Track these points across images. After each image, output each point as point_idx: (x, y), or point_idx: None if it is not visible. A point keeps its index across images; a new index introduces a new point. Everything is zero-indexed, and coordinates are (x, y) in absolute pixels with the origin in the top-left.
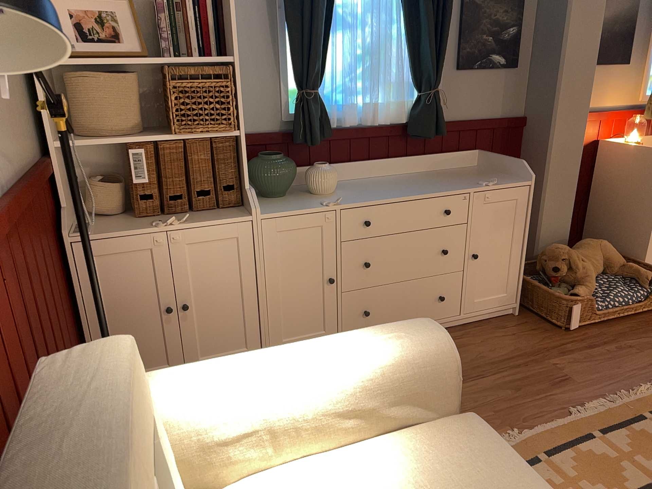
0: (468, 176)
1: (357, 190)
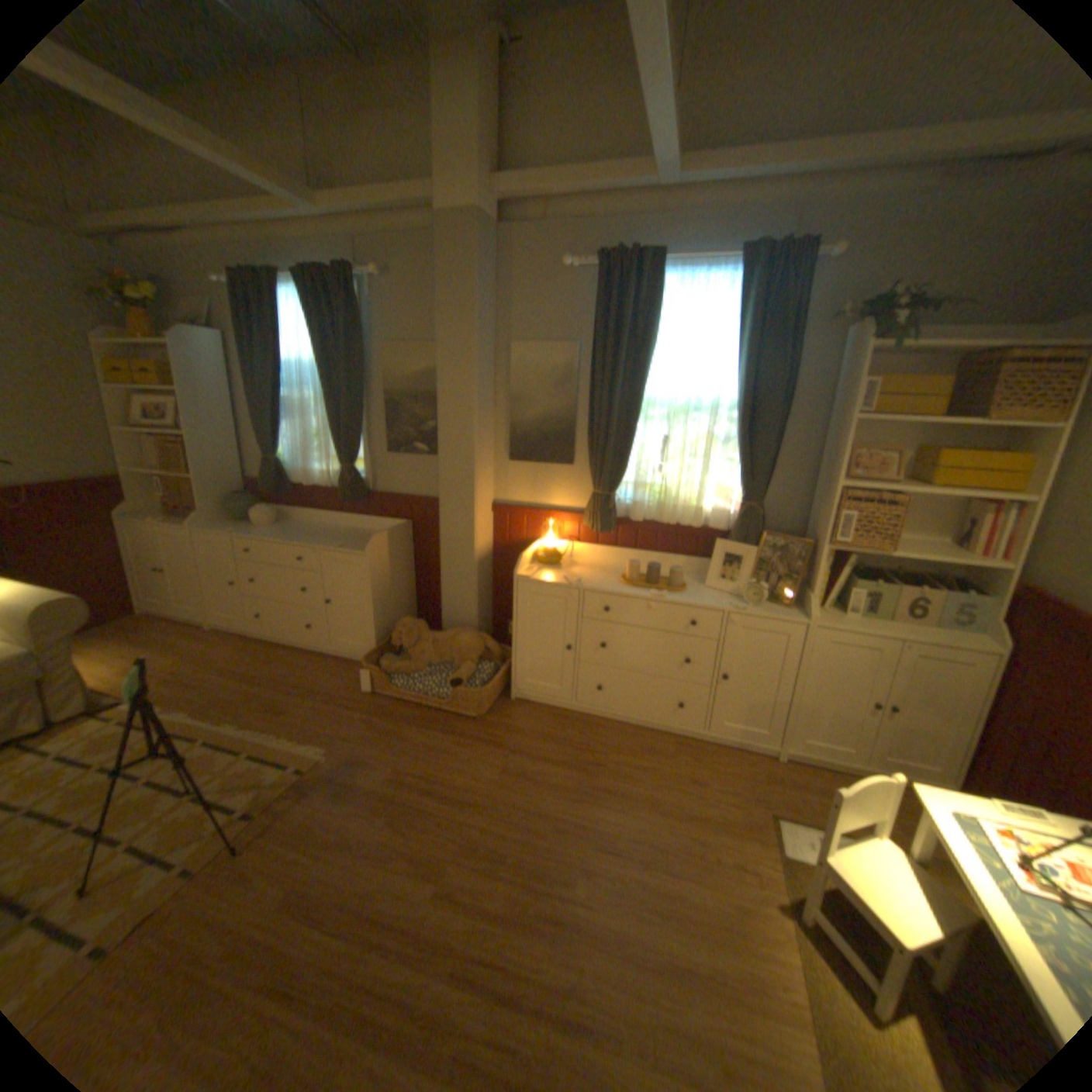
0: (364, 540)
1: (278, 530)
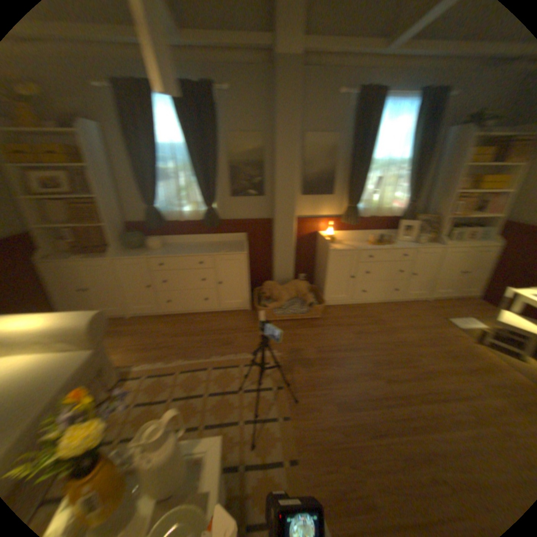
0: (230, 246)
1: (172, 249)
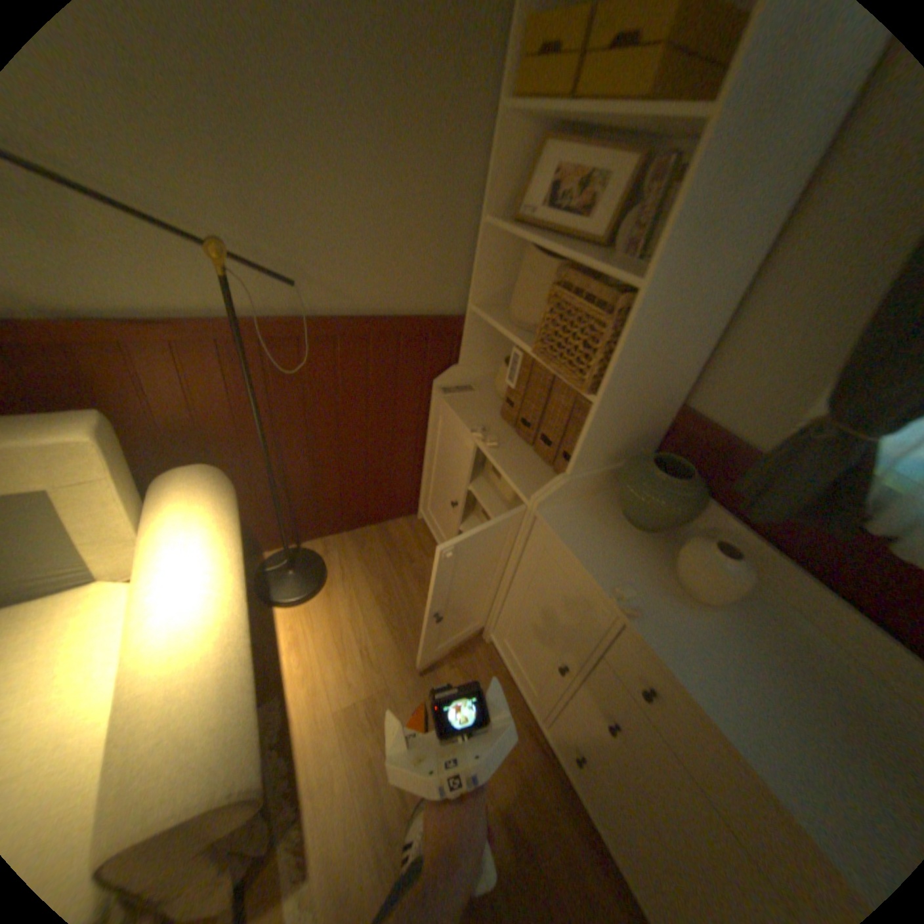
0: None
1: (760, 655)
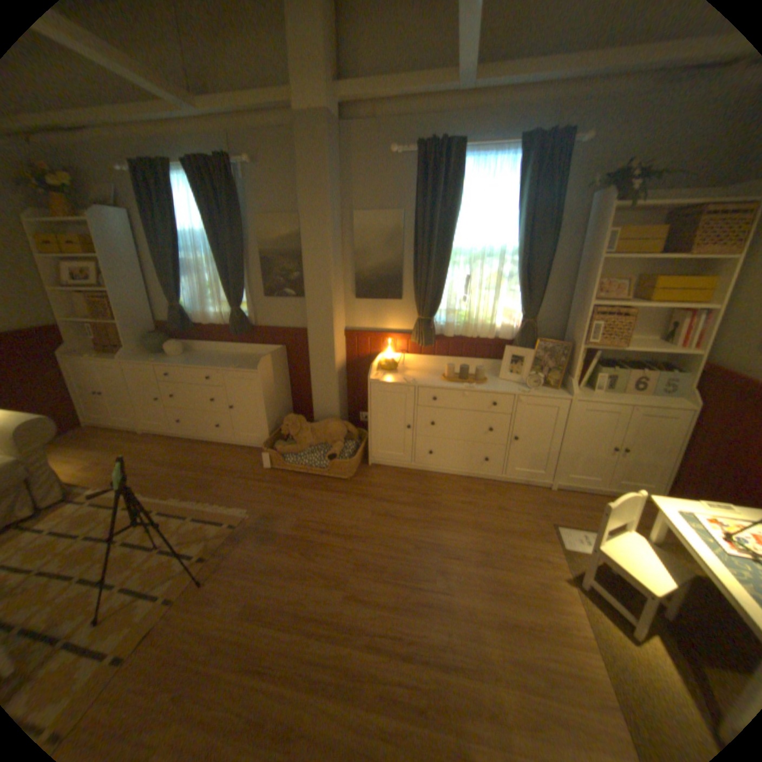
0: (253, 361)
1: (187, 358)
